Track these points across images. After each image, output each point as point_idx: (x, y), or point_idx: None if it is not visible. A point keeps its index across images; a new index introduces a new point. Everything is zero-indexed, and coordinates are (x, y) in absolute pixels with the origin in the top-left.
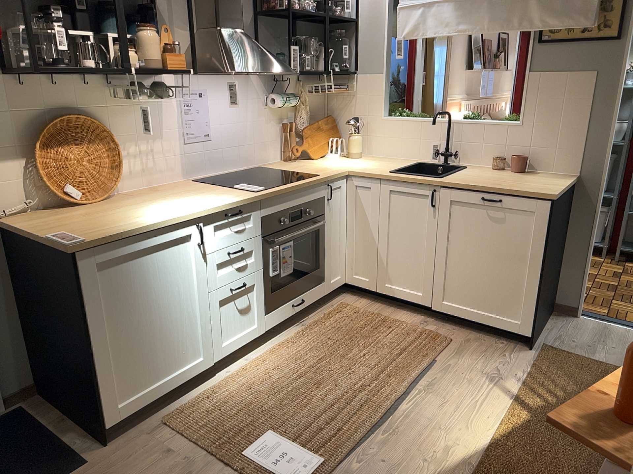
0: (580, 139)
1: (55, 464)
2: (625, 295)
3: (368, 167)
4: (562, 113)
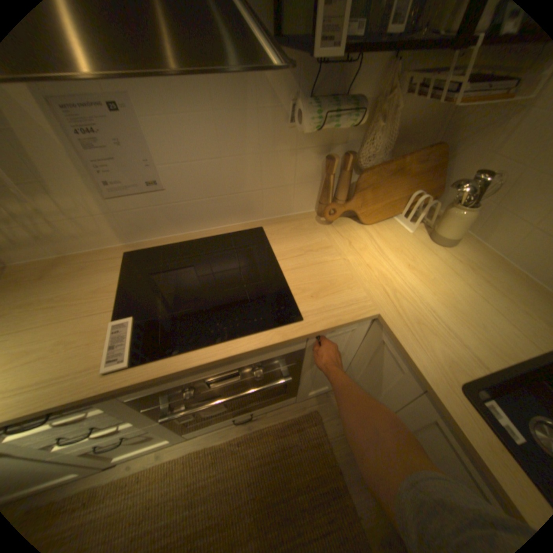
0: None
1: None
2: None
3: (433, 309)
4: None
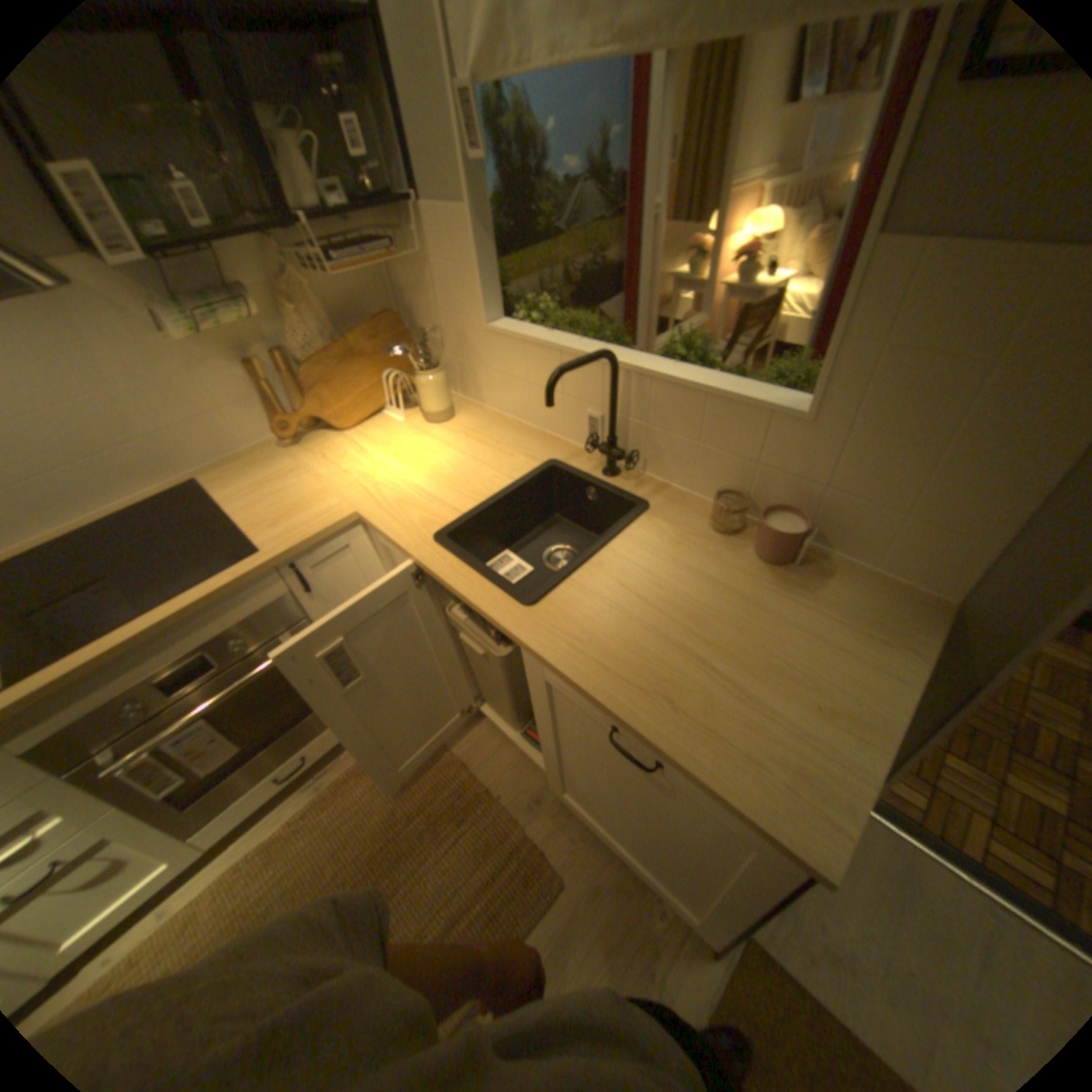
0: (1003, 517)
1: None
2: (975, 734)
3: (415, 486)
4: (967, 417)
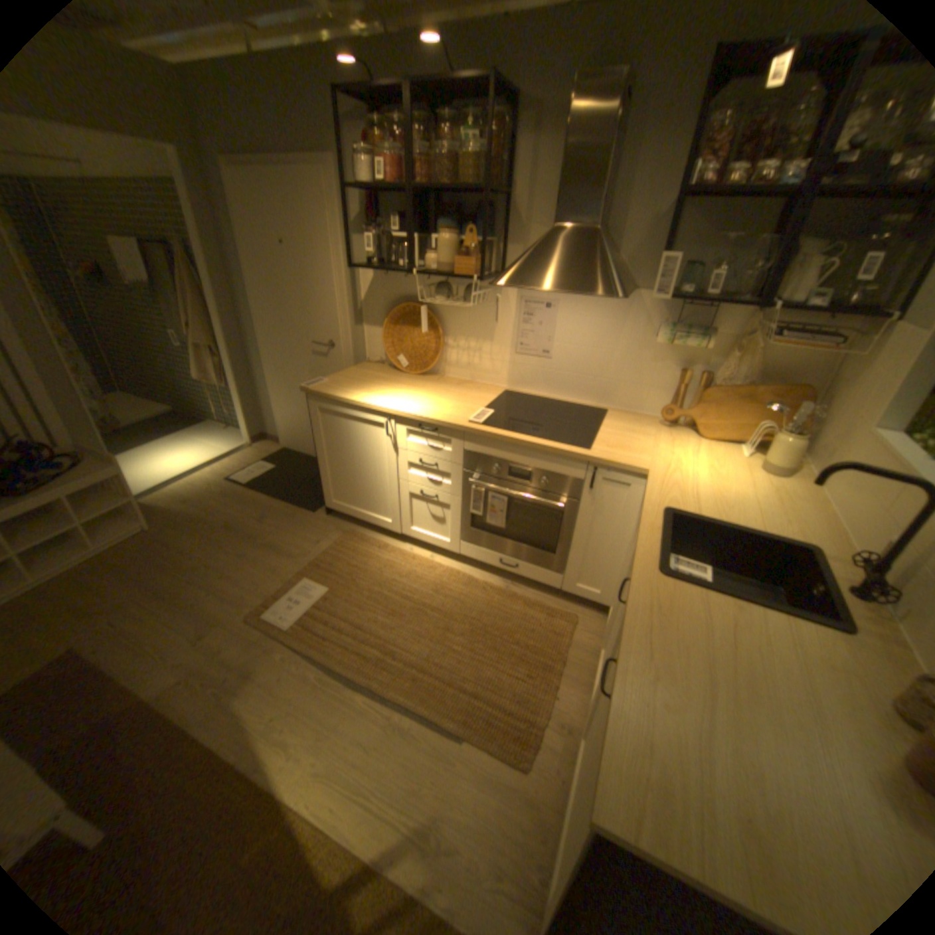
0: None
1: (314, 501)
2: None
3: (698, 487)
4: None
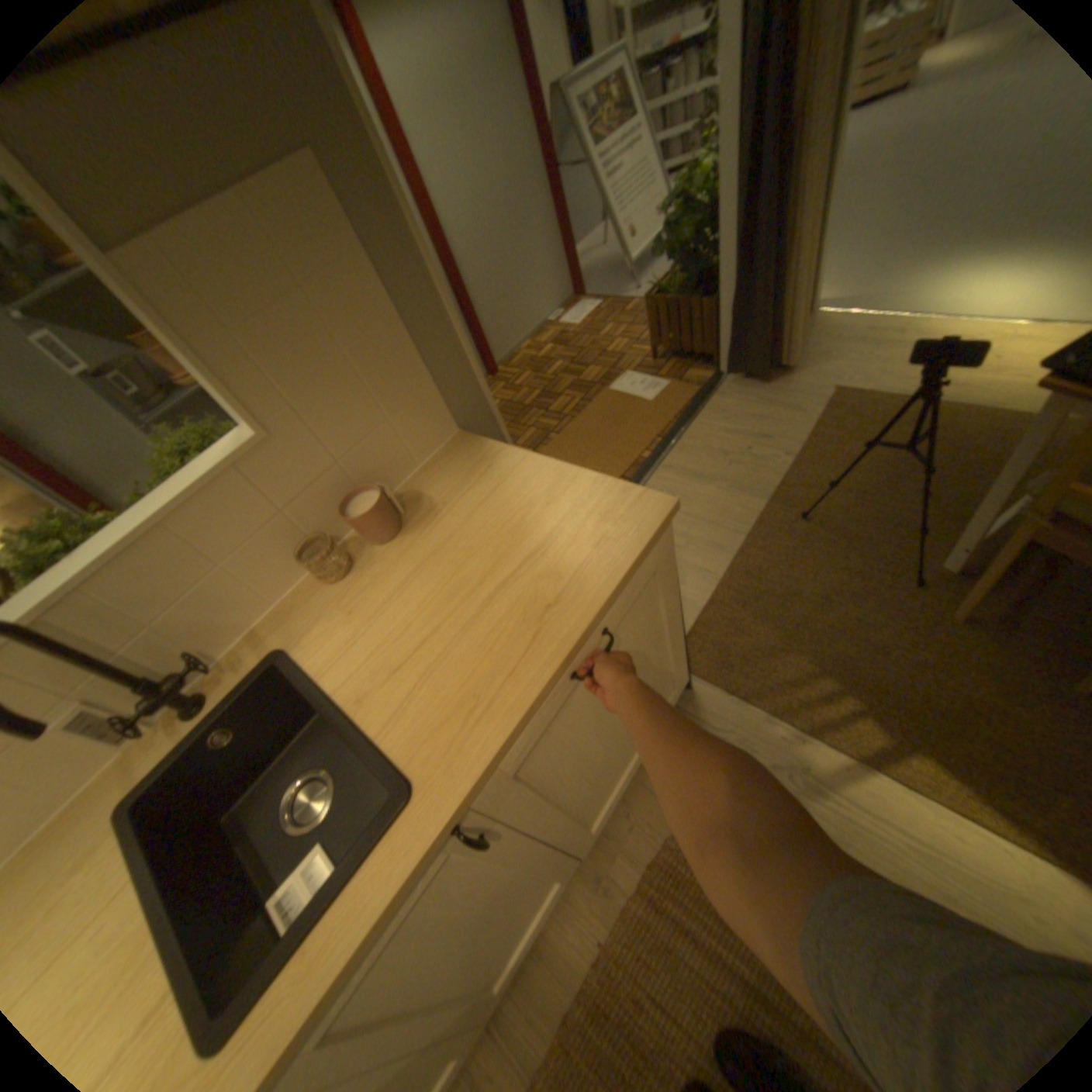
0: (411, 365)
1: None
2: None
3: None
4: (331, 332)
